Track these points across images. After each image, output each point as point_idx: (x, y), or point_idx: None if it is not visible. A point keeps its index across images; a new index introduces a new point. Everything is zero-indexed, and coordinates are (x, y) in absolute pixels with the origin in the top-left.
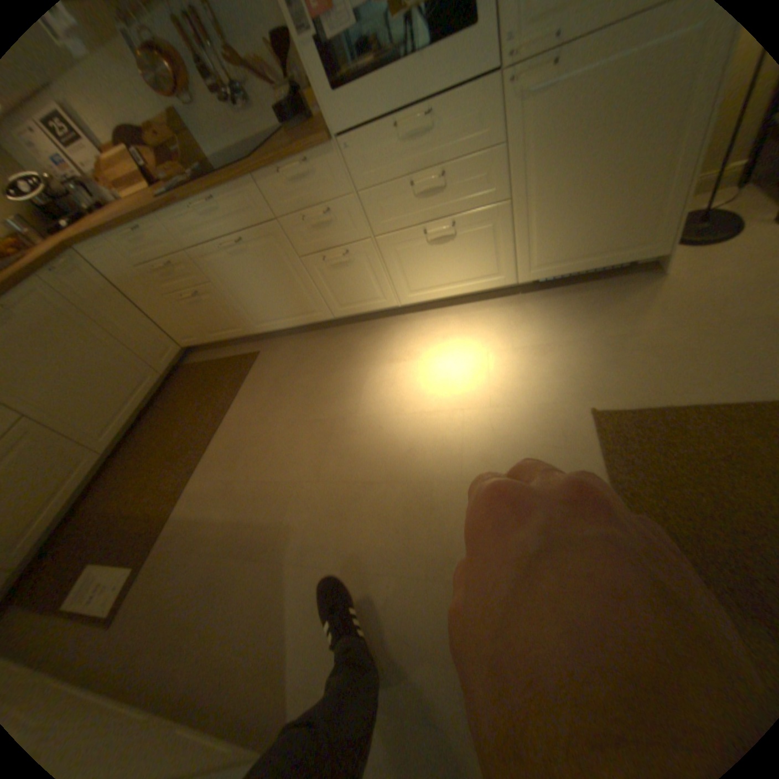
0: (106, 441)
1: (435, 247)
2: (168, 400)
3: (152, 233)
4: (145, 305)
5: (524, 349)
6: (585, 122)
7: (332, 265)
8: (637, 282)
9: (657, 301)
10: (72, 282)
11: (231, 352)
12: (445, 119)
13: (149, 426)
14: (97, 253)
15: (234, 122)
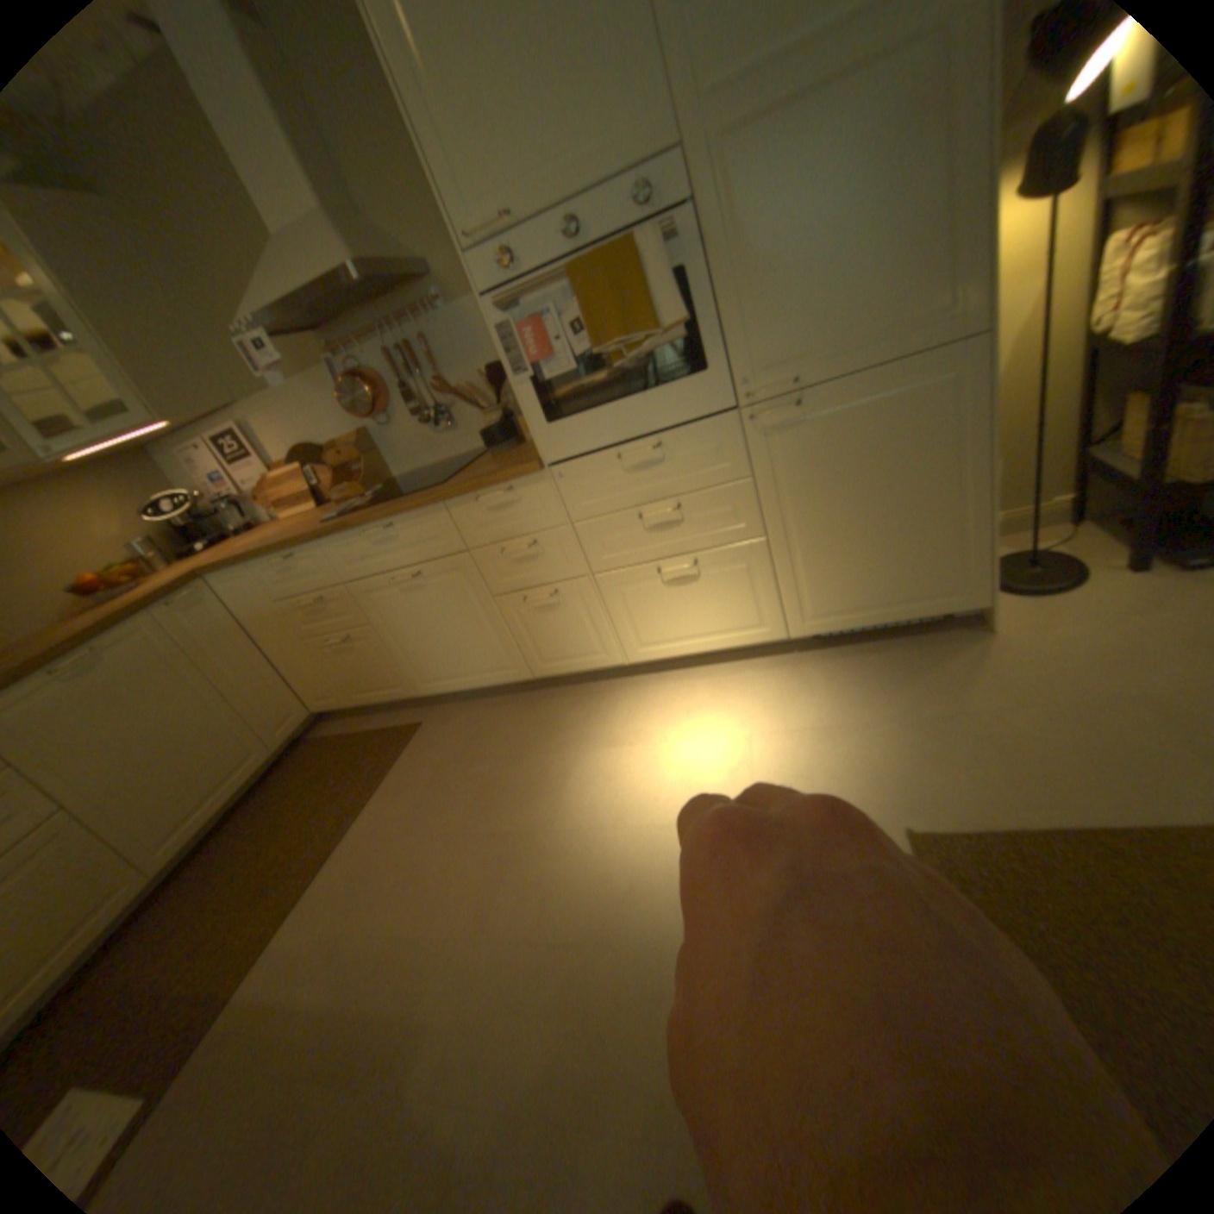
0: (166, 854)
1: (672, 590)
2: (274, 791)
3: (309, 563)
4: (275, 650)
5: (803, 732)
6: (844, 459)
7: (536, 607)
8: (955, 643)
9: (986, 670)
10: (189, 619)
11: (381, 721)
12: (677, 452)
13: (236, 833)
14: (232, 583)
15: (434, 442)
